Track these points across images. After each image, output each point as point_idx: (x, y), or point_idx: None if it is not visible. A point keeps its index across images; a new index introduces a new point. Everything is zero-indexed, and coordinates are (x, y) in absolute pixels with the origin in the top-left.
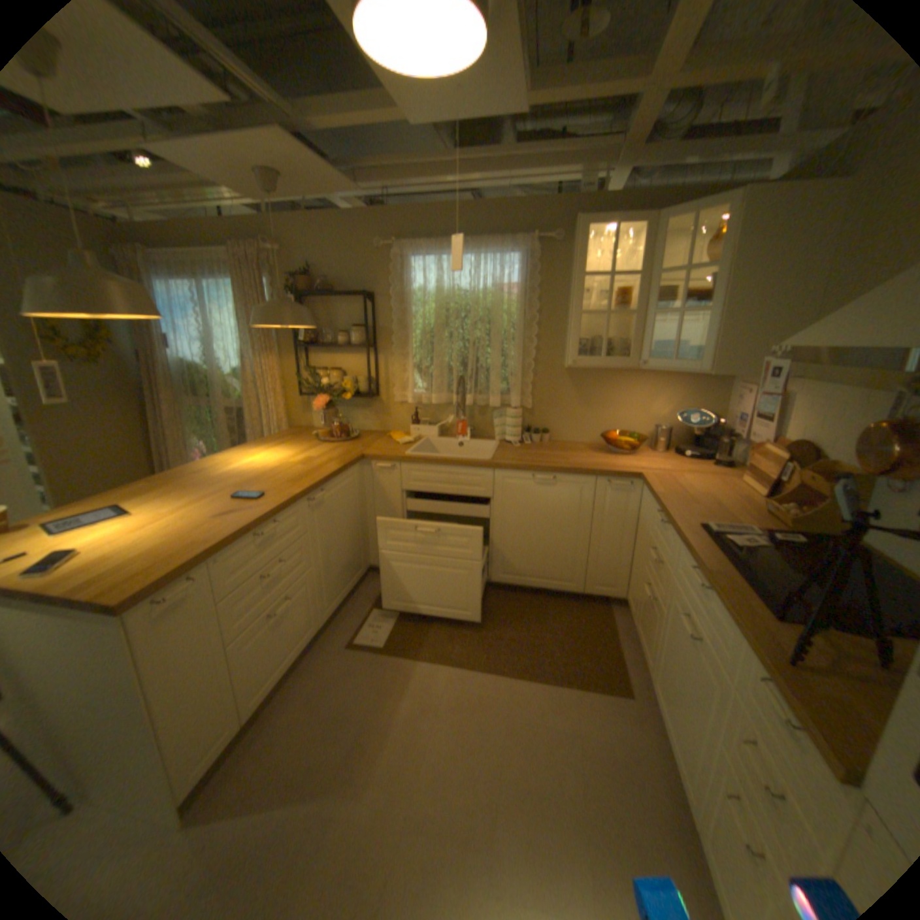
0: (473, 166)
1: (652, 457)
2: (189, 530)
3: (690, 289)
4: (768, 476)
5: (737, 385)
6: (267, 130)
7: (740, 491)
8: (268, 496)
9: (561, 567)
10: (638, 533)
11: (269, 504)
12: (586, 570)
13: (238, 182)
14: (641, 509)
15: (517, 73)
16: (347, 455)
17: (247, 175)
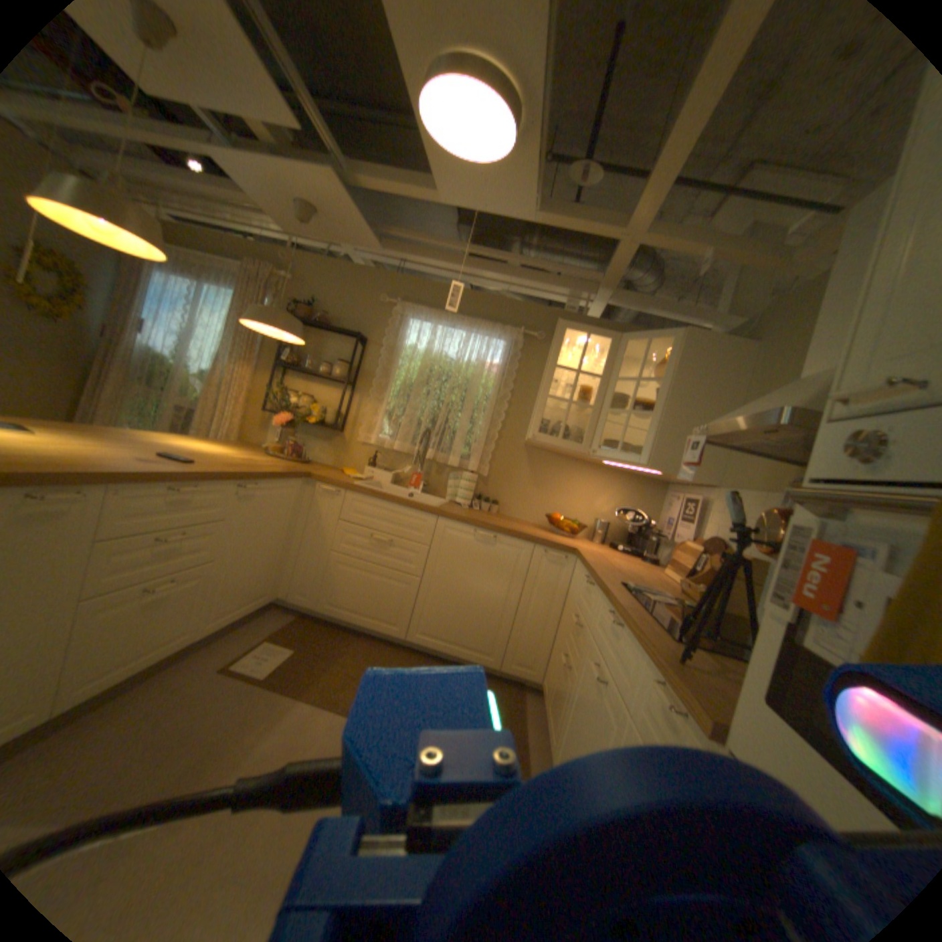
0: (482, 265)
1: (587, 545)
2: (100, 458)
3: (638, 402)
4: (685, 567)
5: (668, 499)
6: (323, 167)
7: (660, 578)
8: (199, 465)
9: (482, 636)
10: (564, 611)
11: (198, 469)
12: (506, 644)
13: (278, 207)
14: (570, 586)
15: (533, 186)
16: (294, 469)
17: (289, 203)
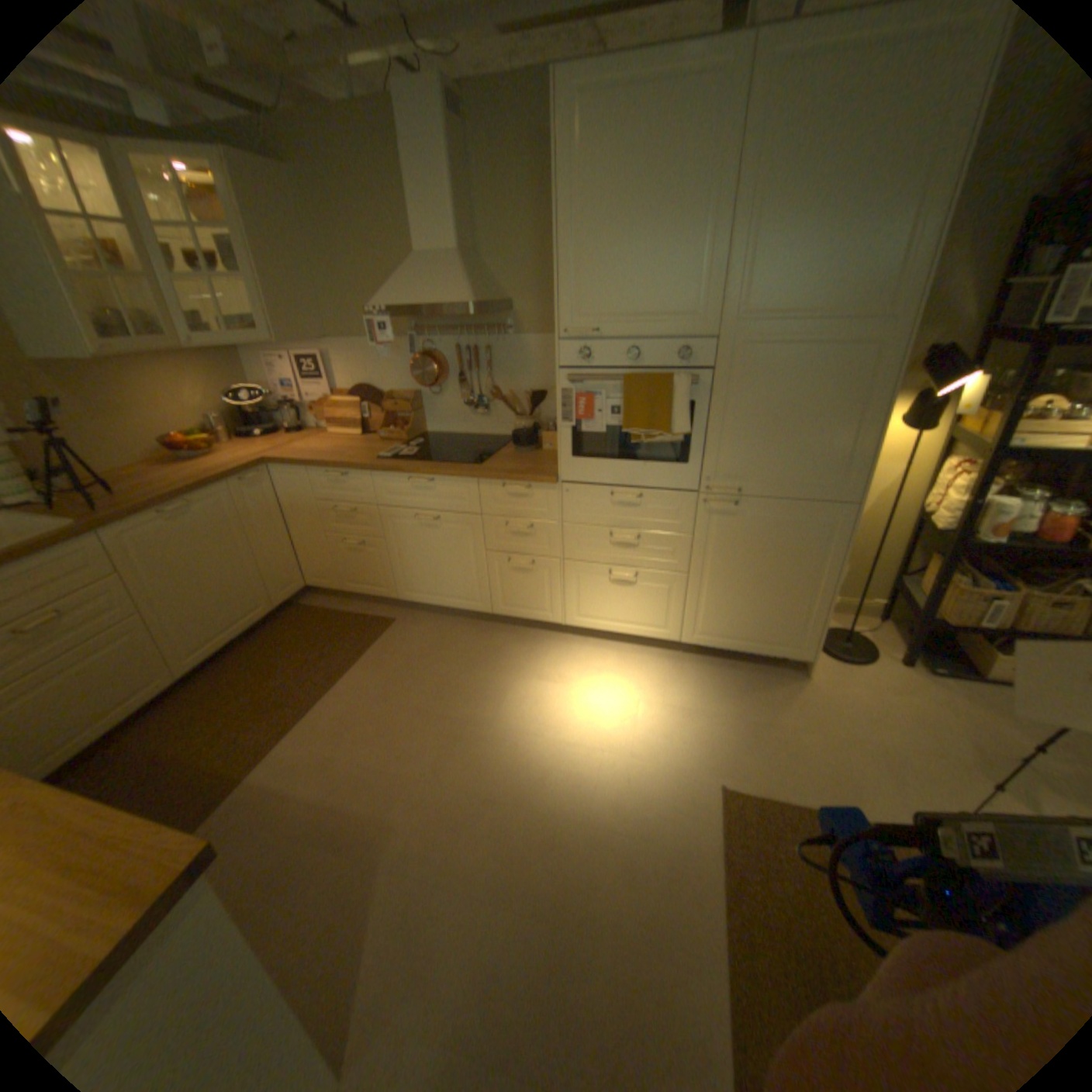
0: None
1: (230, 448)
2: None
3: (179, 251)
4: (350, 420)
5: (245, 358)
6: None
7: (340, 439)
8: None
9: (242, 599)
10: (287, 517)
11: None
12: (264, 584)
13: None
14: (279, 493)
15: None
16: None
17: None
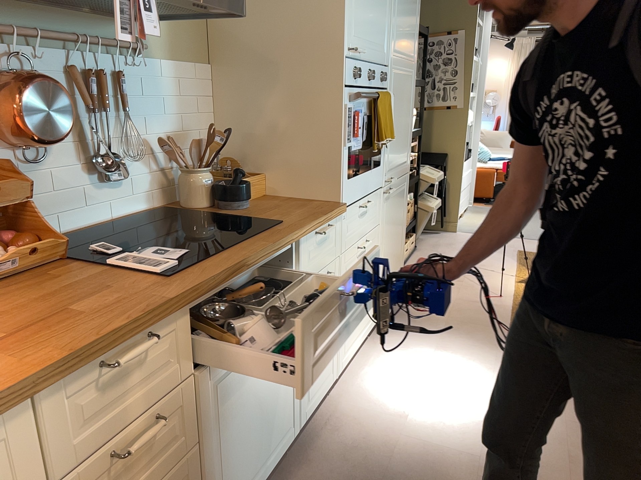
0: None
1: None
2: None
3: None
4: None
5: None
6: None
7: None
8: None
9: None
10: None
11: None
12: None
13: None
14: None
15: None
16: None
17: None
